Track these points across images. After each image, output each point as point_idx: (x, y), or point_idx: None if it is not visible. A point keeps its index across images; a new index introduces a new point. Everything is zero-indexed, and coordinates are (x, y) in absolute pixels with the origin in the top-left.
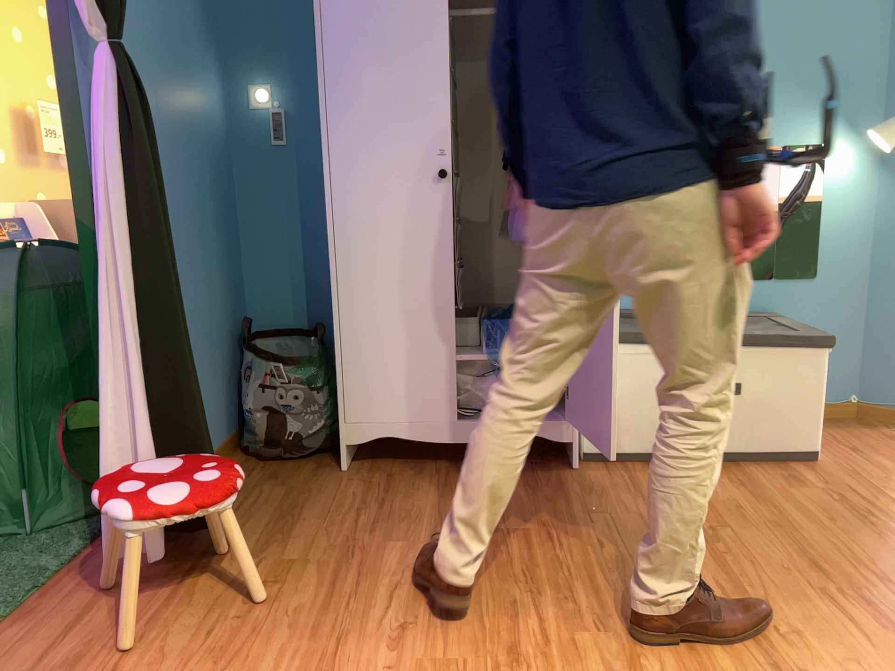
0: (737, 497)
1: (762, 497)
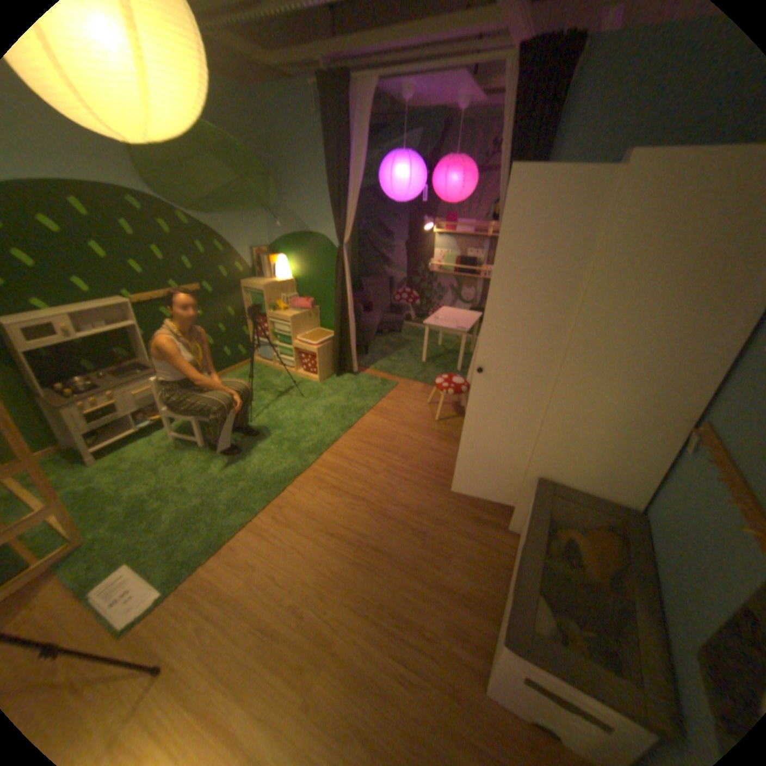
0: (448, 583)
1: (443, 595)
